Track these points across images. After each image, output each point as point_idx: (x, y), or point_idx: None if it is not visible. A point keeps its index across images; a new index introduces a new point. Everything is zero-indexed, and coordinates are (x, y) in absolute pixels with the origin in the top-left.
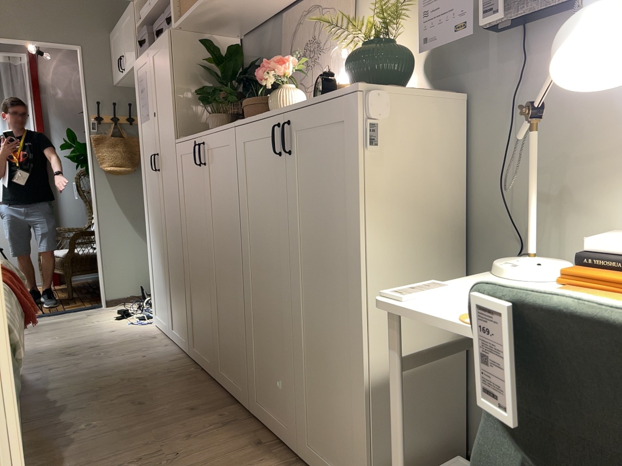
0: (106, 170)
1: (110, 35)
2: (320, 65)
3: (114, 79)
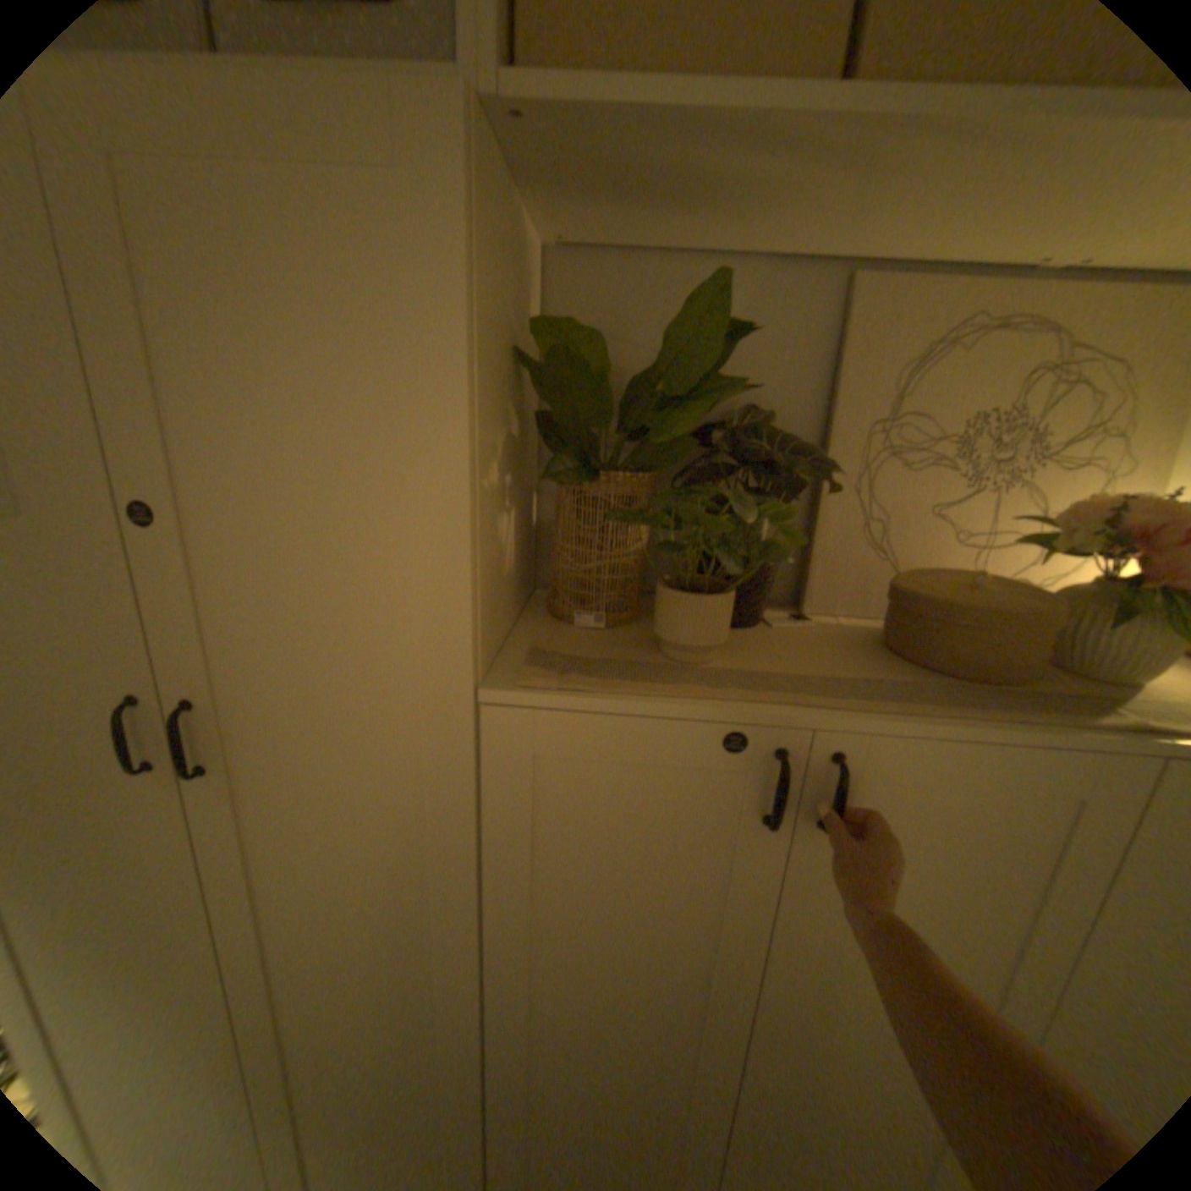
0: None
1: None
2: (1040, 490)
3: None
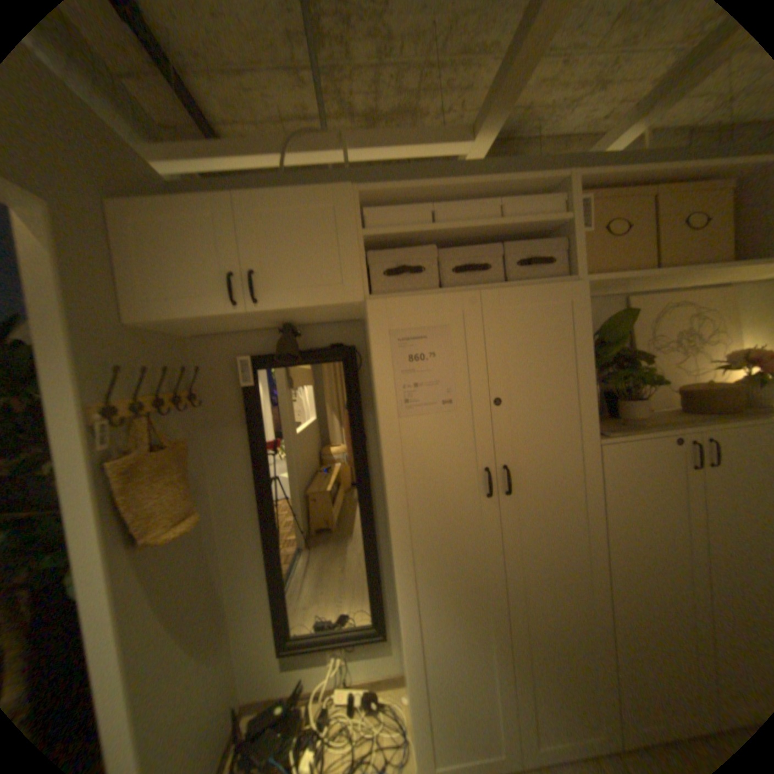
0: (162, 545)
1: (122, 203)
2: (706, 354)
3: (137, 310)
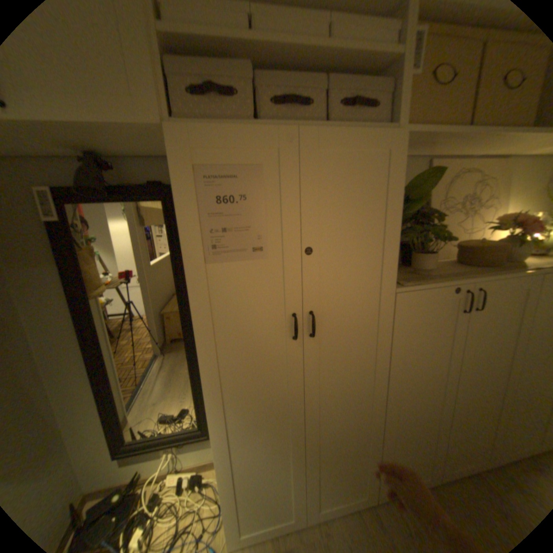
0: None
1: None
2: (481, 216)
3: None
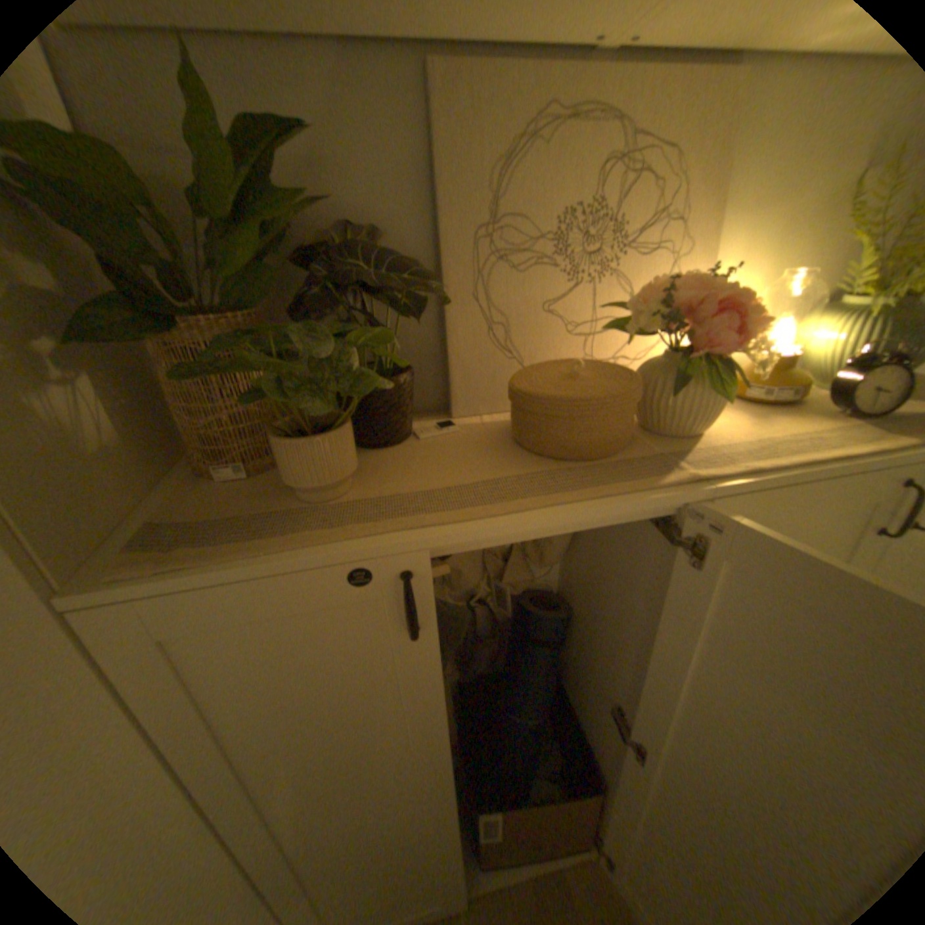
0: None
1: None
2: (625, 275)
3: None
